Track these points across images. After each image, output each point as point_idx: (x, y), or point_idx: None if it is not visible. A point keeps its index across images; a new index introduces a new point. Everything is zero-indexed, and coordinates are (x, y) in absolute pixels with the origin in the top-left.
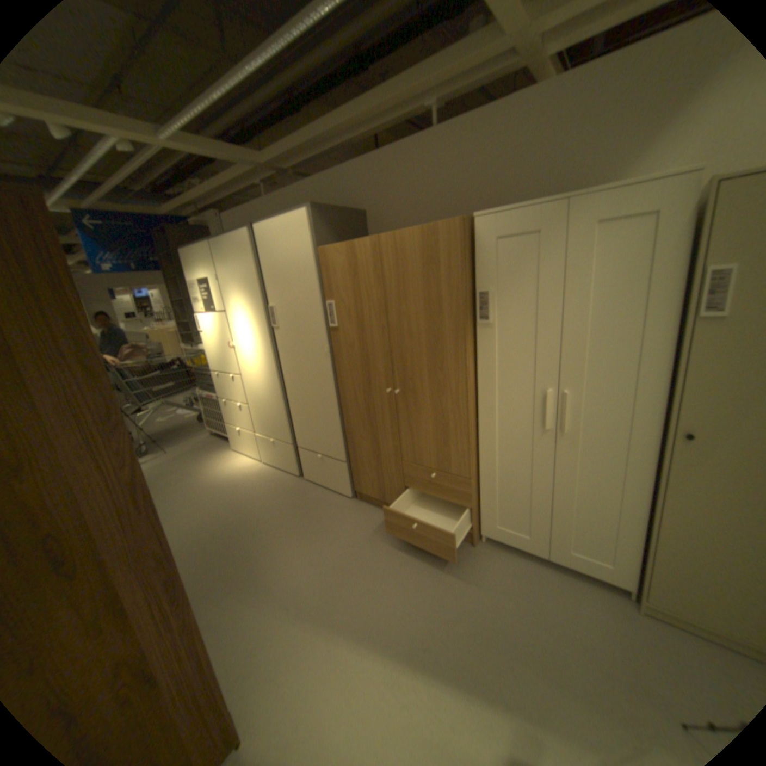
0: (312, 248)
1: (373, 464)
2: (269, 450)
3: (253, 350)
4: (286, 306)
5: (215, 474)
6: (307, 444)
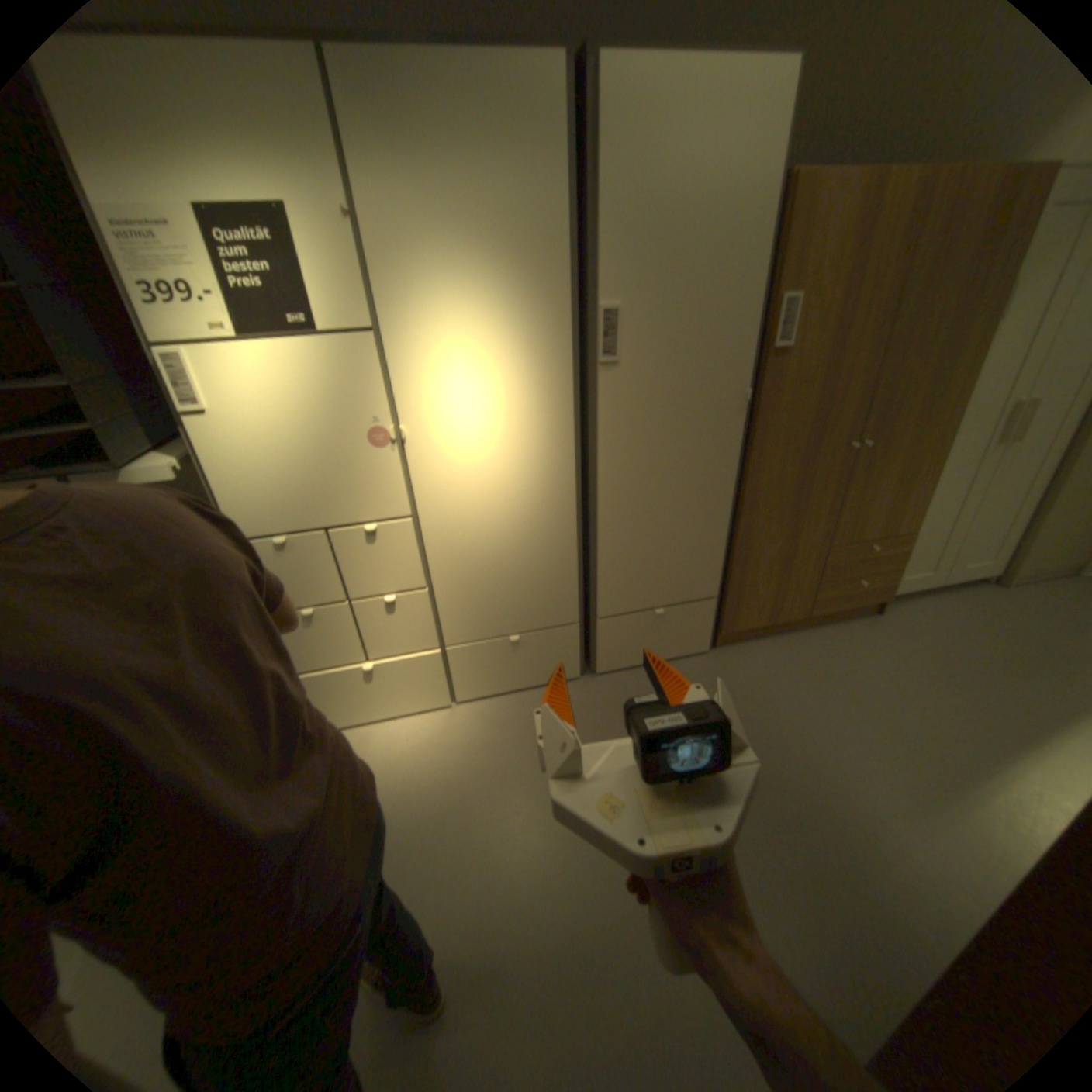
0: (783, 163)
1: (774, 576)
2: (493, 665)
3: (493, 433)
4: (657, 304)
5: (383, 796)
6: (627, 603)
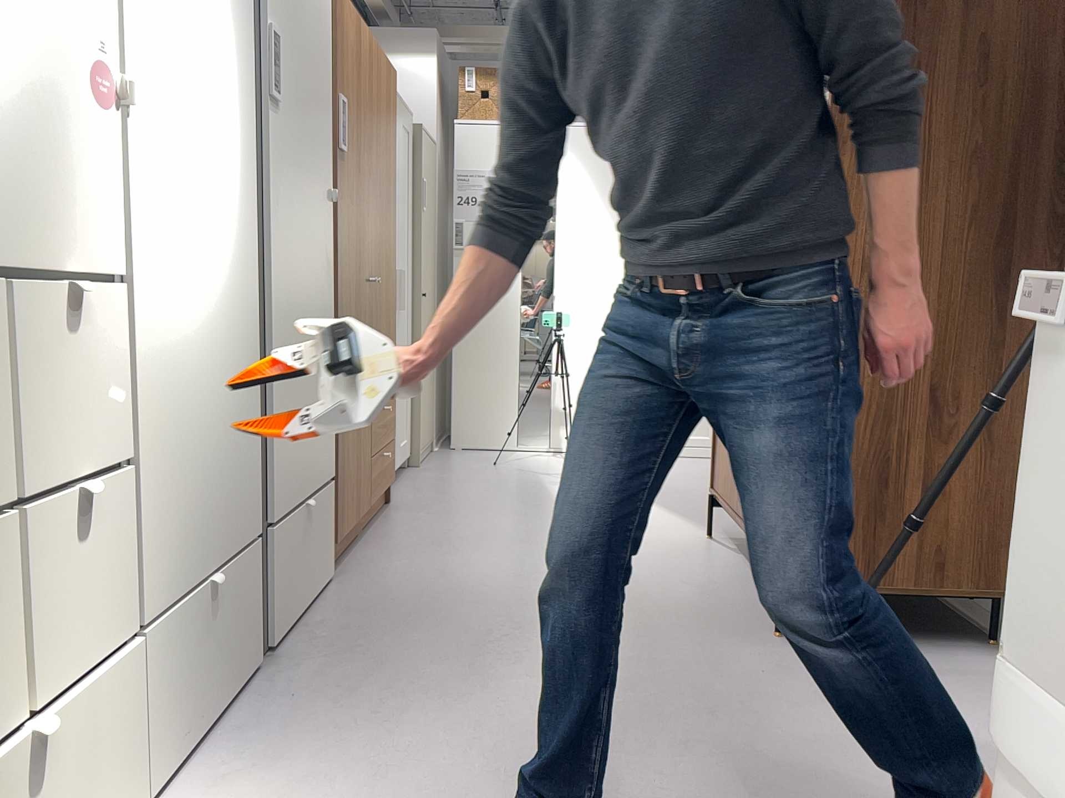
0: None
1: (353, 444)
2: (190, 663)
3: (199, 146)
4: (291, 50)
5: None
6: (288, 490)
